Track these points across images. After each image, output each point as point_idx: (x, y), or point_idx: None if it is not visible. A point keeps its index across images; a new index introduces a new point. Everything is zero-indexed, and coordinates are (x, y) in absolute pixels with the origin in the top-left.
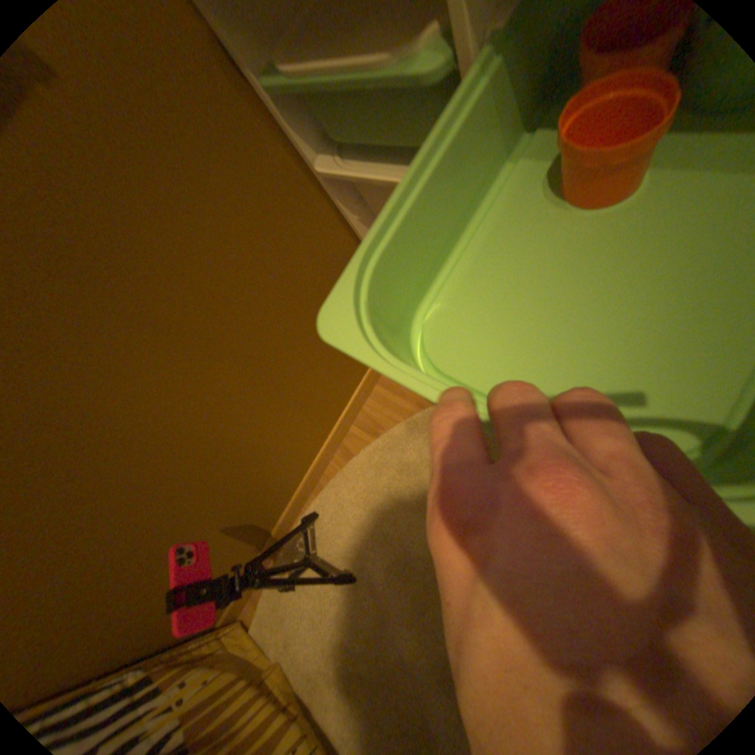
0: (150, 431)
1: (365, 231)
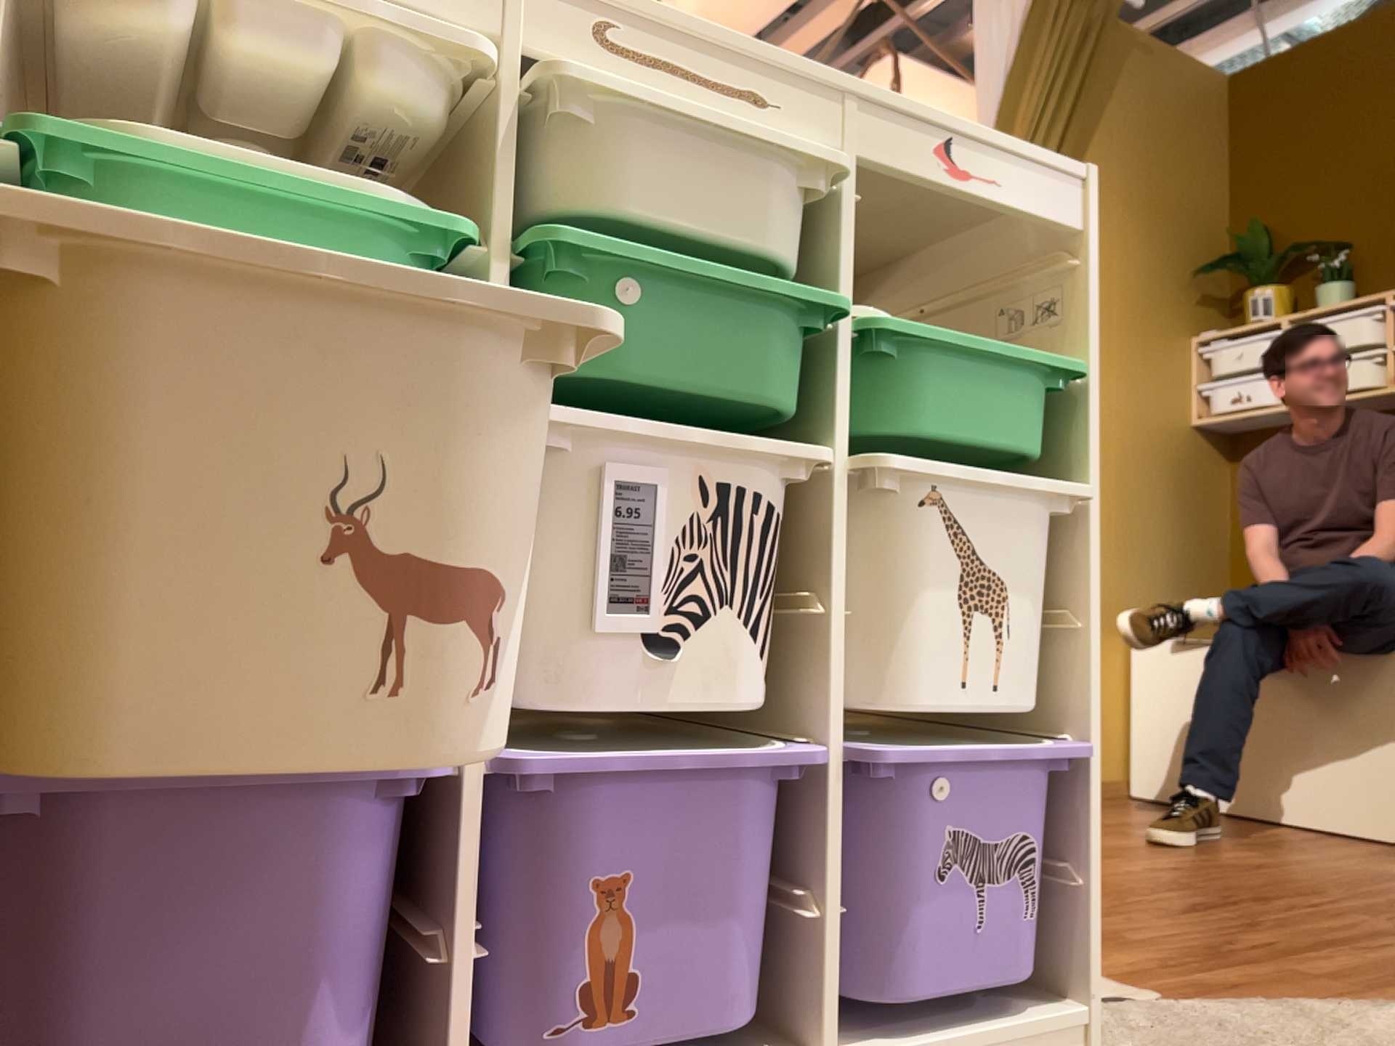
0: None
1: None
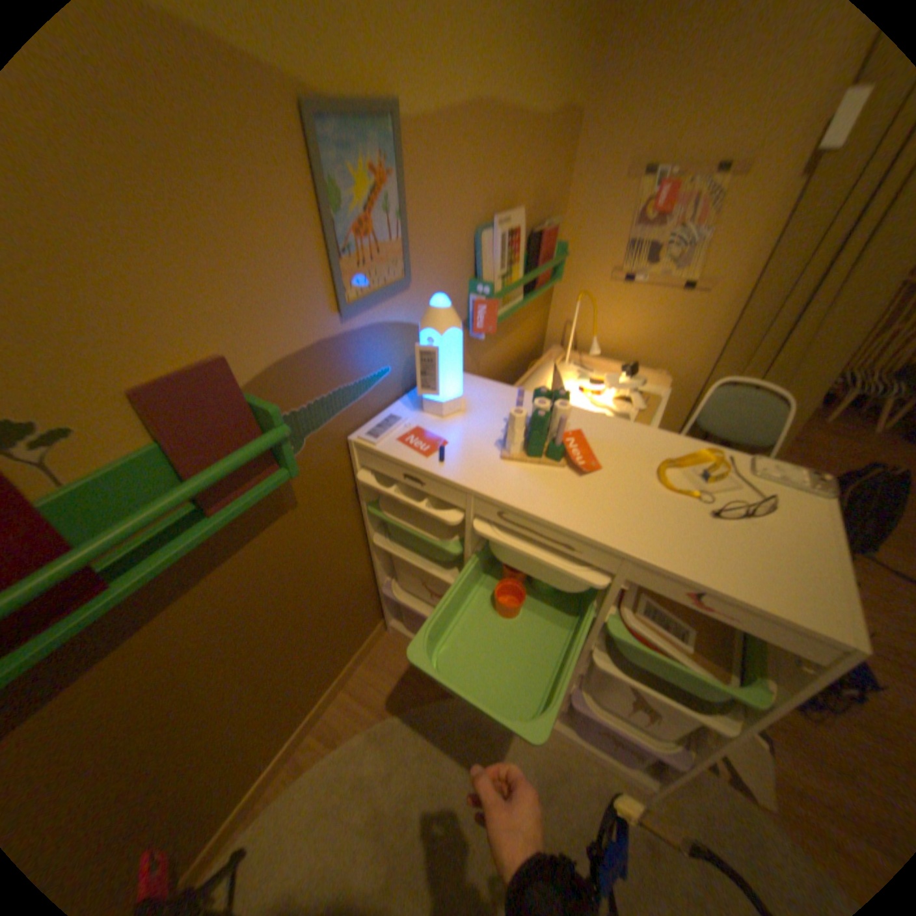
0: (197, 706)
1: (382, 567)
